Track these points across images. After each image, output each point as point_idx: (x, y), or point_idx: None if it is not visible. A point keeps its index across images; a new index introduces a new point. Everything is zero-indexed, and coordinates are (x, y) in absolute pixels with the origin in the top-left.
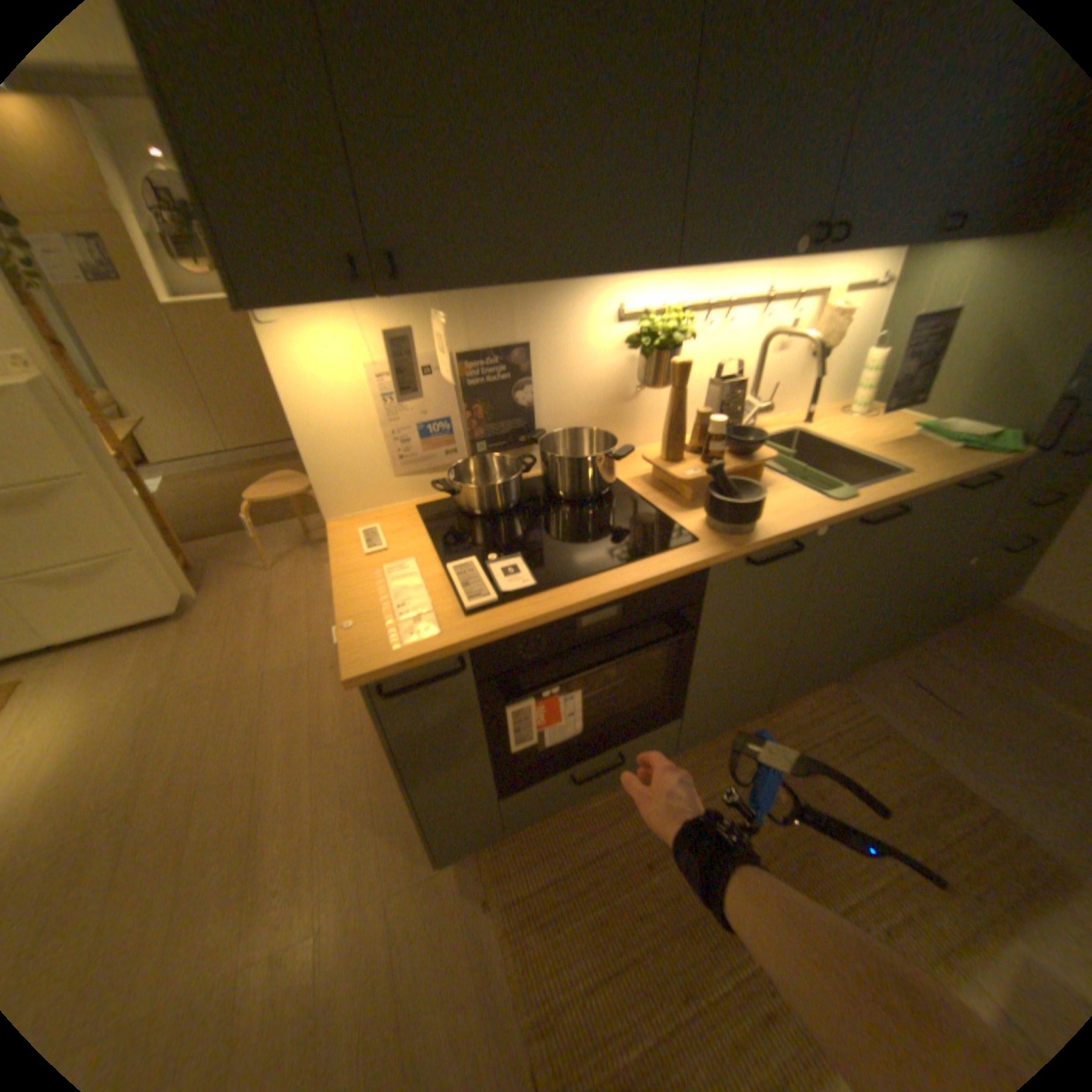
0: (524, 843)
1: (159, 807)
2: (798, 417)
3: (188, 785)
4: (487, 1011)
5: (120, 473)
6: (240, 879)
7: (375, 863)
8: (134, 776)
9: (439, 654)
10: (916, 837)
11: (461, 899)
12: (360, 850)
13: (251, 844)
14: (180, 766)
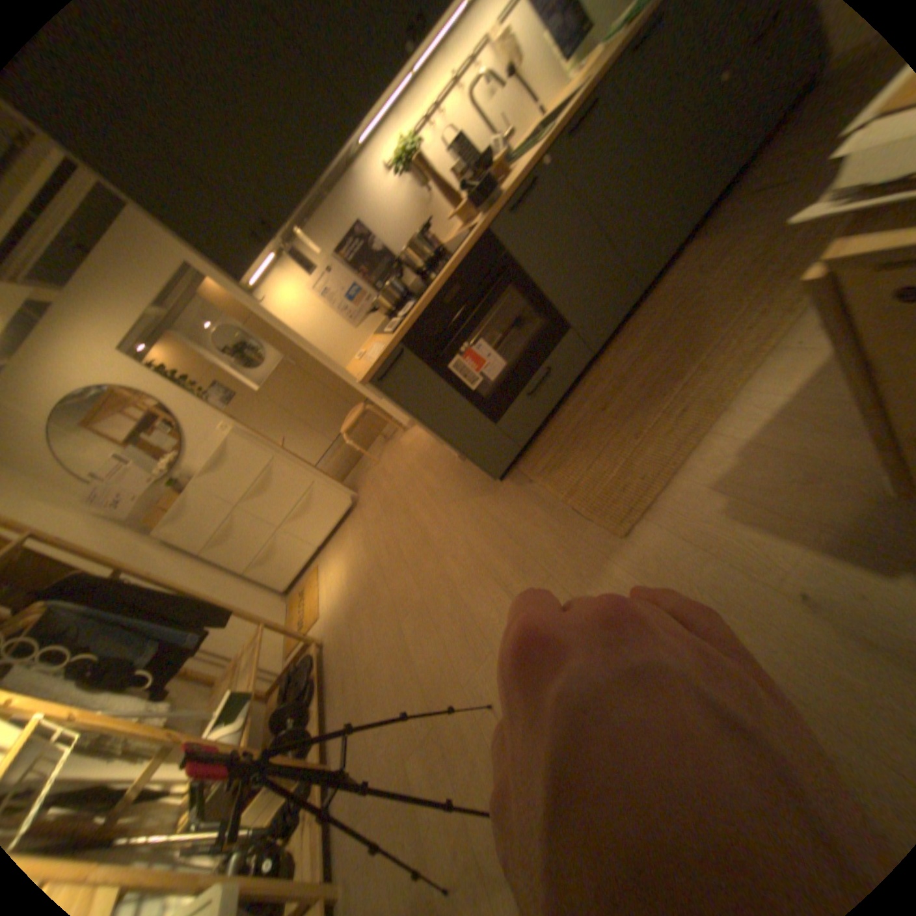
0: (536, 448)
1: (386, 553)
2: (542, 113)
3: (392, 540)
4: (544, 506)
5: (288, 454)
6: (427, 546)
7: (476, 504)
8: (372, 553)
9: (387, 349)
10: (763, 270)
11: (517, 486)
12: (468, 505)
13: (425, 536)
14: (385, 538)
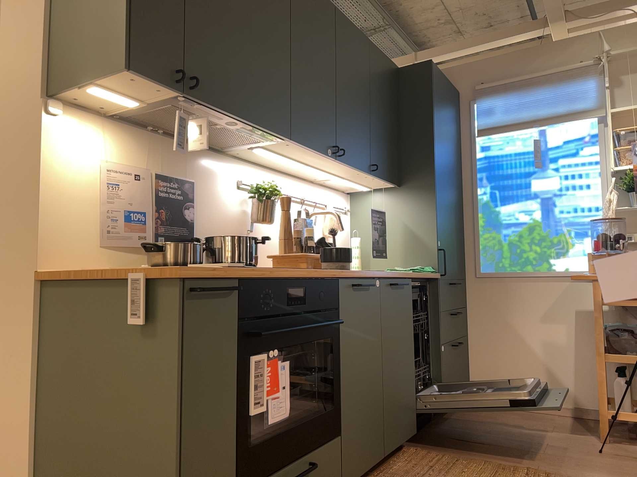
0: None
1: None
2: None
3: None
4: None
5: None
6: None
7: None
8: None
9: (226, 274)
10: None
11: None
12: None
13: None
14: None
